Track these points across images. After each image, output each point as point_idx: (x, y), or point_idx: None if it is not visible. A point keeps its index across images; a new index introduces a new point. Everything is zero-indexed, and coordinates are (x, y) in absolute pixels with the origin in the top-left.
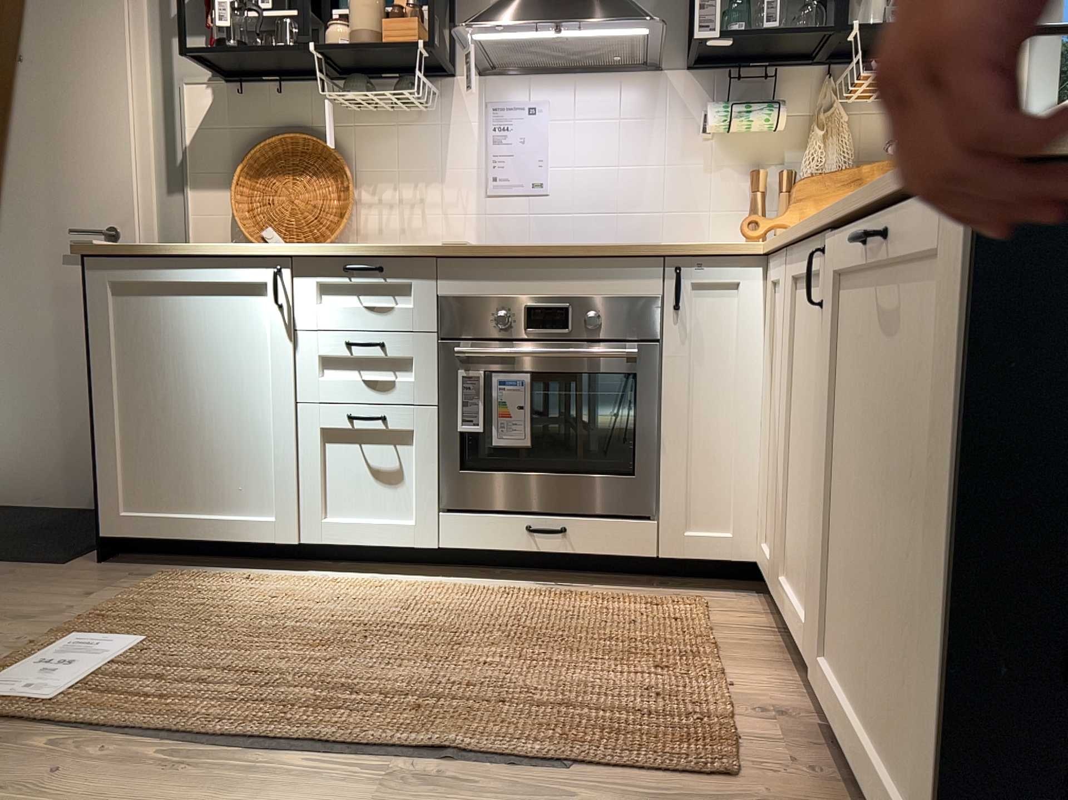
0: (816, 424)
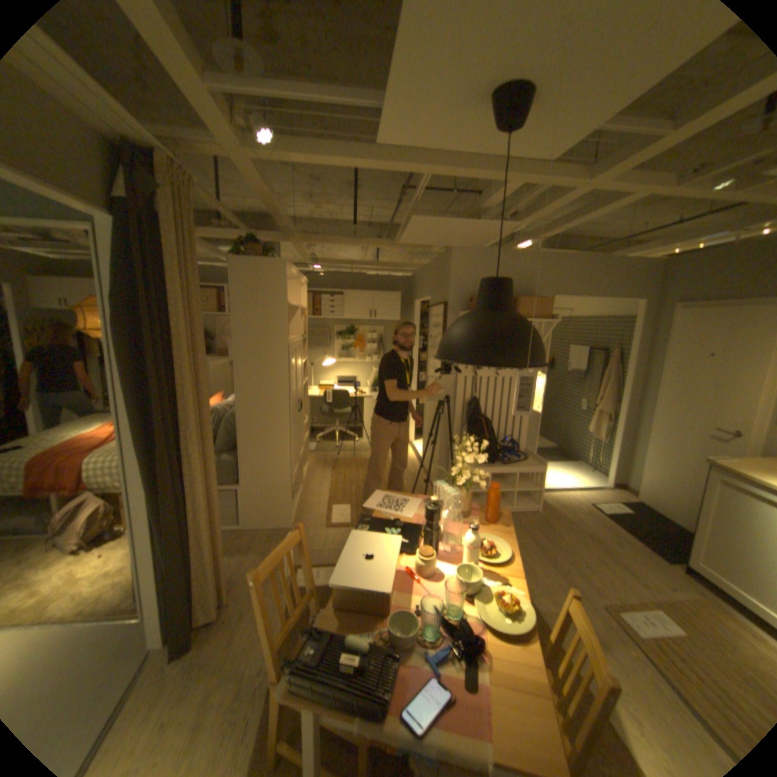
0: None
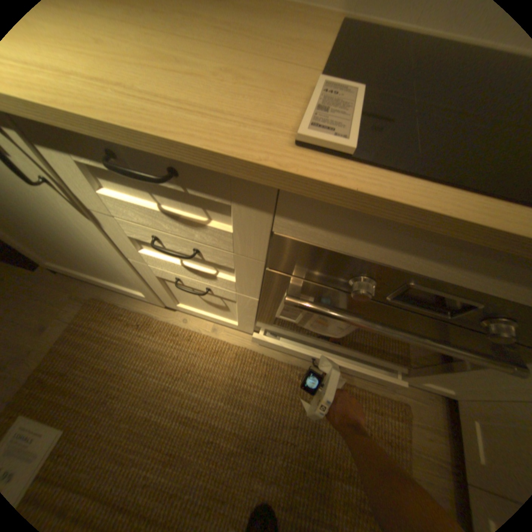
0: None
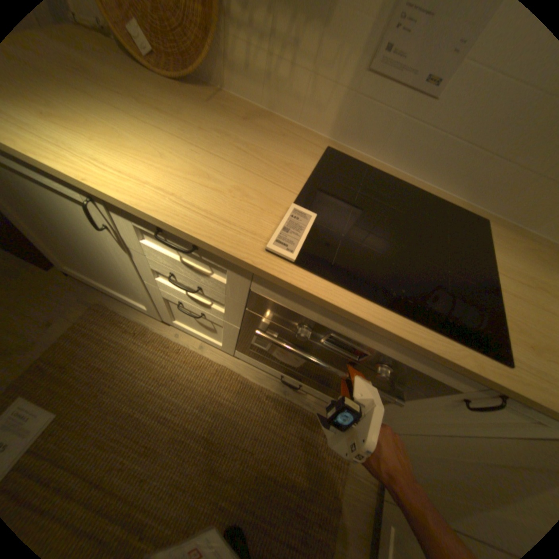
0: None
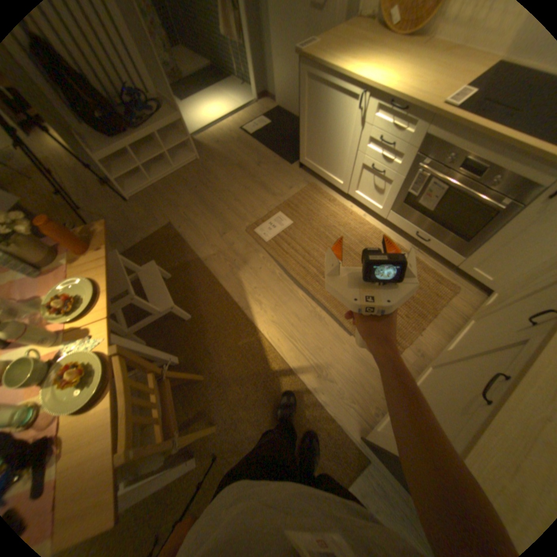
0: (506, 324)
